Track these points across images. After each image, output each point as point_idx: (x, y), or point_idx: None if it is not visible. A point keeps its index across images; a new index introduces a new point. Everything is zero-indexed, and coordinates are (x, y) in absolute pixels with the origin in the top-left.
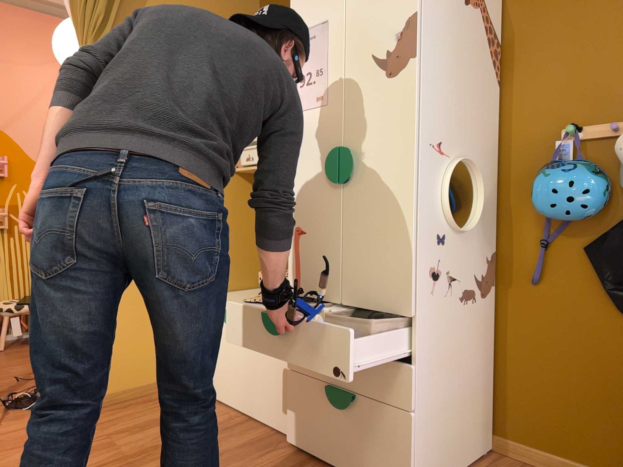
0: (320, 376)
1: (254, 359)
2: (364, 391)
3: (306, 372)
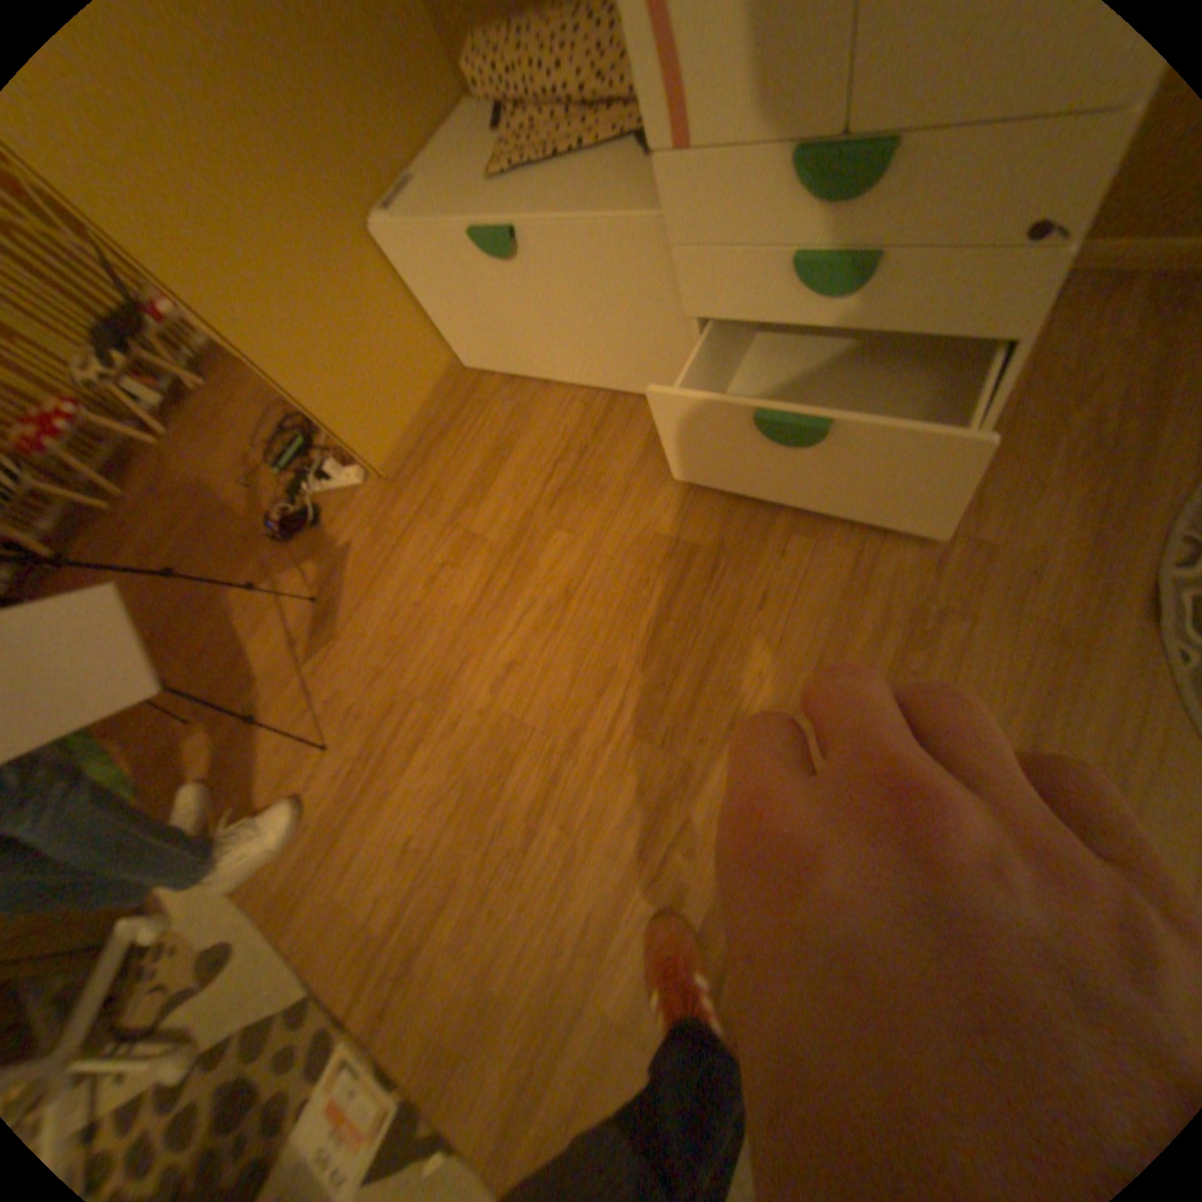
0: (772, 313)
1: (589, 305)
2: (896, 321)
3: (735, 311)
